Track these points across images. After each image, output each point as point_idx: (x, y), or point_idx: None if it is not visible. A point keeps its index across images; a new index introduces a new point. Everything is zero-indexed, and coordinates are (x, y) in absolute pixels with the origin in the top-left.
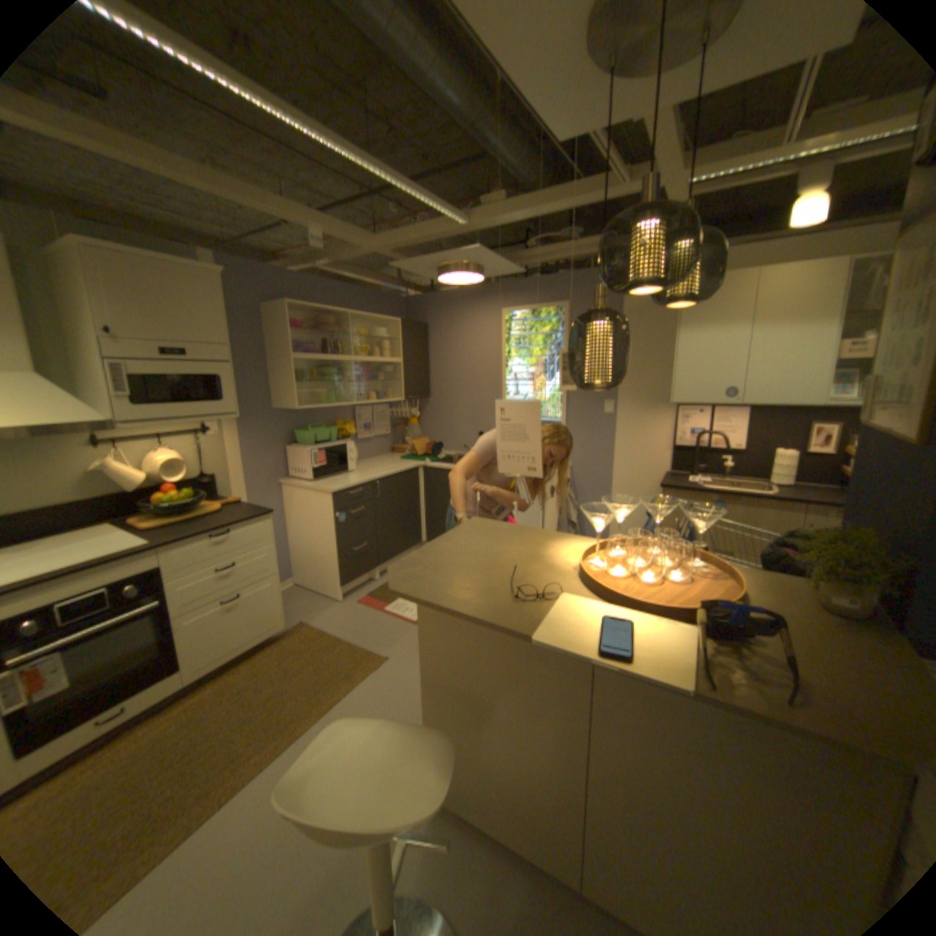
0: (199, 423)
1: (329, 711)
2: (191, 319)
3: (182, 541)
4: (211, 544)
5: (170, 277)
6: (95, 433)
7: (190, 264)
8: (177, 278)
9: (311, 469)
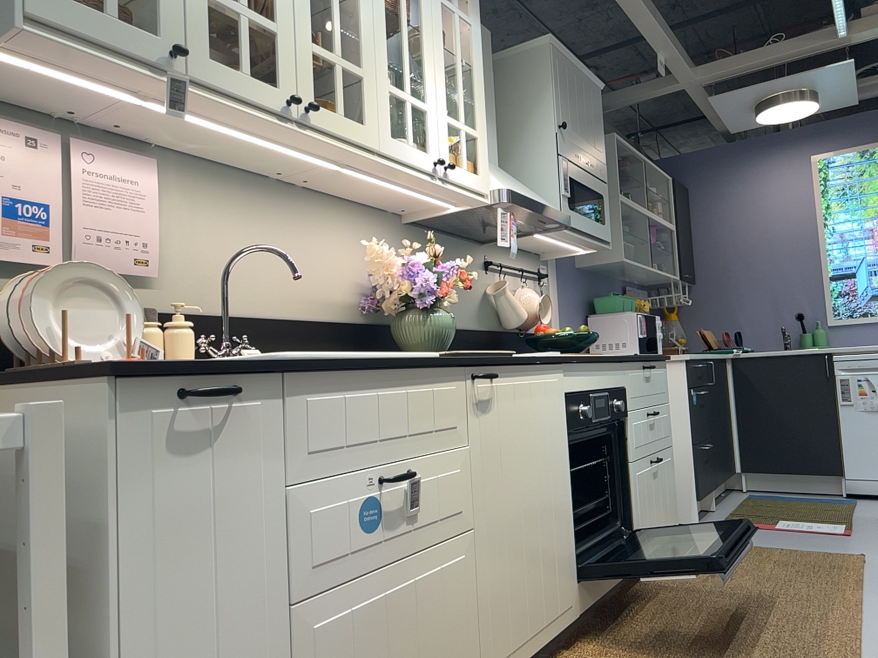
0: (539, 267)
1: (863, 586)
2: (592, 131)
3: (637, 360)
4: (645, 377)
5: (583, 87)
6: (488, 255)
7: (591, 77)
8: (586, 89)
9: (634, 340)
